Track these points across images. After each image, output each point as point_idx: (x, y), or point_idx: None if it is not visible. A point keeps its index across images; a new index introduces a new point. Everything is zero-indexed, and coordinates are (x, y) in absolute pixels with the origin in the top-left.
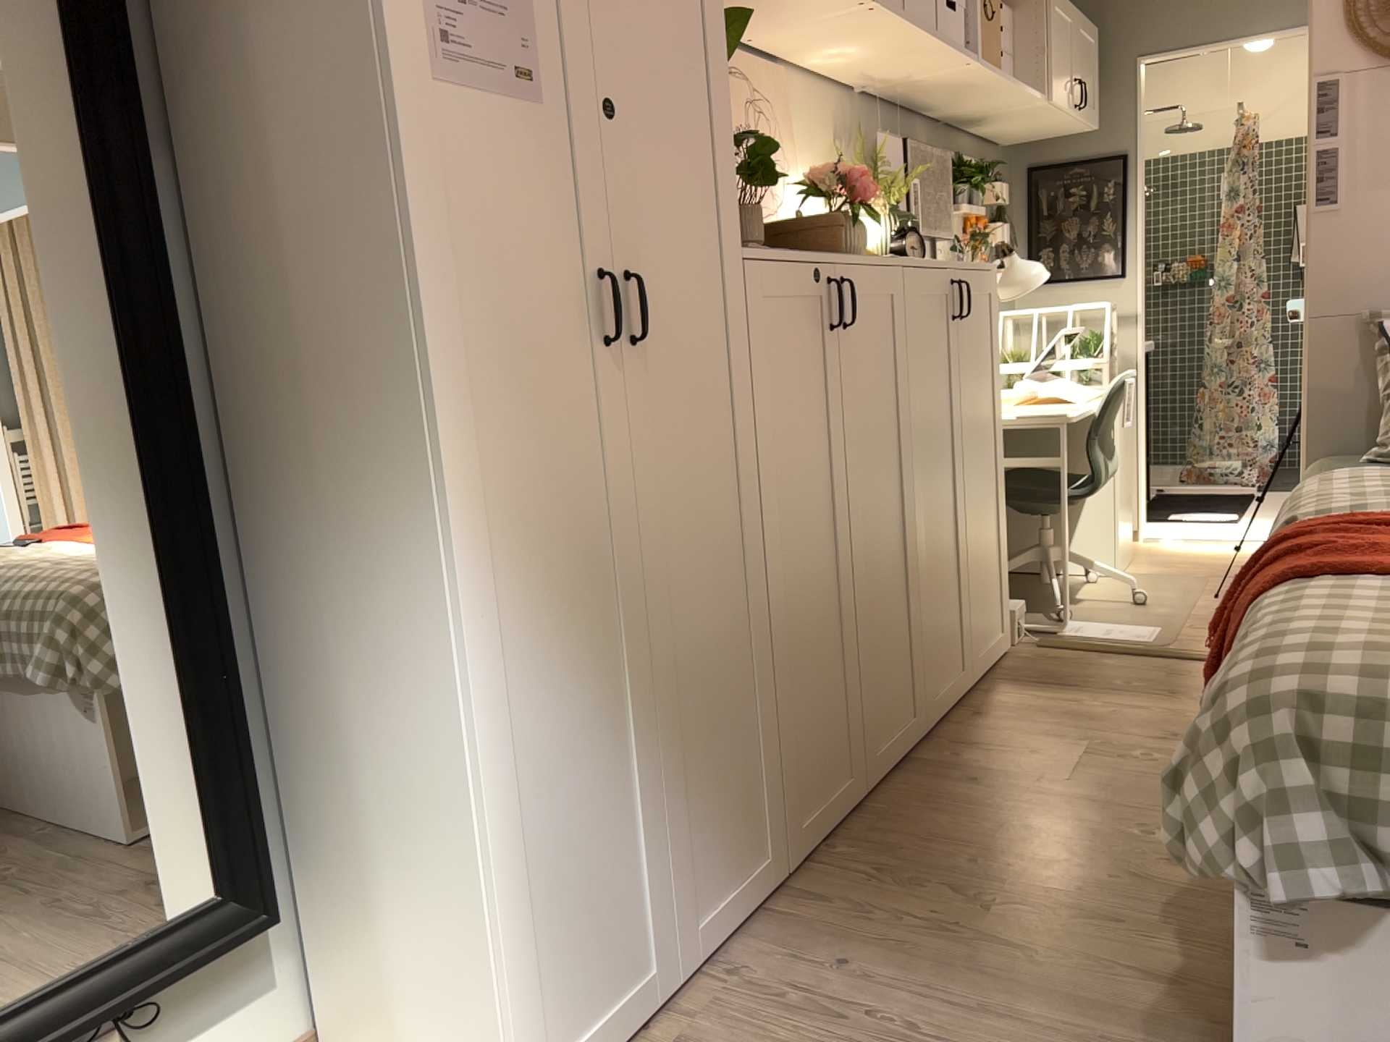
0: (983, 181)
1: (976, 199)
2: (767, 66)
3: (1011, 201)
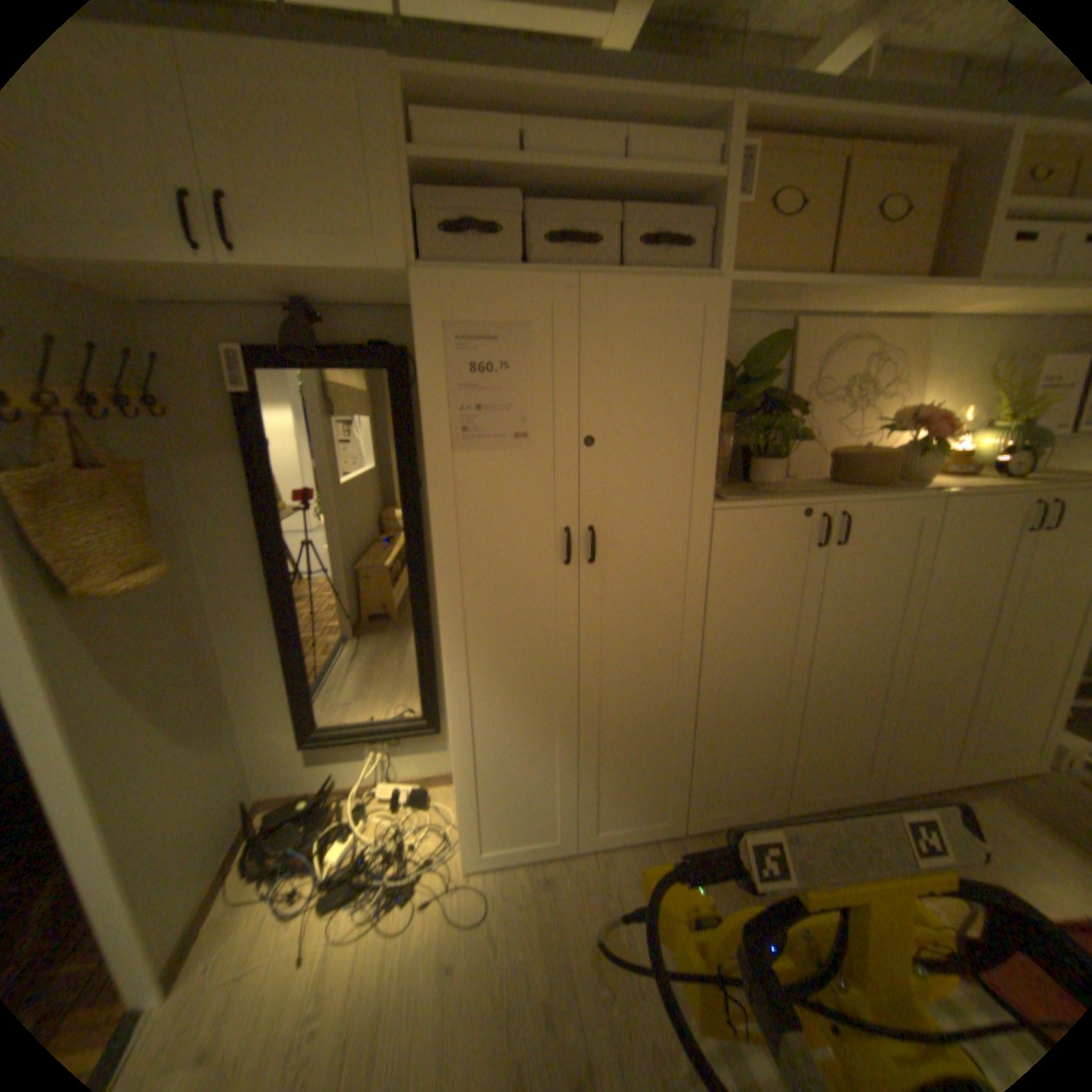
0: None
1: None
2: (913, 320)
3: None
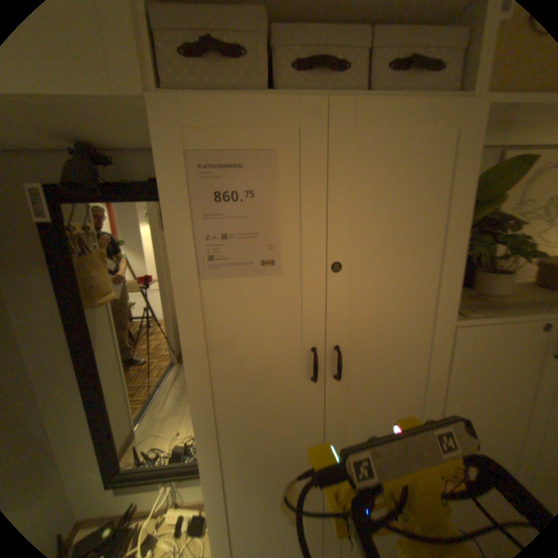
0: None
1: None
2: None
3: None
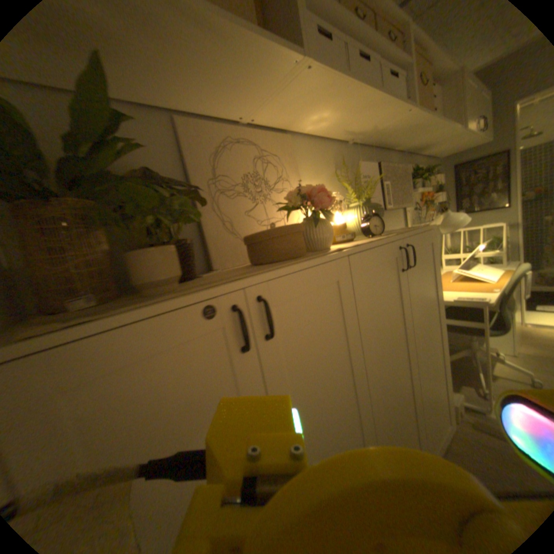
0: (433, 172)
1: (430, 181)
2: (277, 132)
3: (449, 178)
